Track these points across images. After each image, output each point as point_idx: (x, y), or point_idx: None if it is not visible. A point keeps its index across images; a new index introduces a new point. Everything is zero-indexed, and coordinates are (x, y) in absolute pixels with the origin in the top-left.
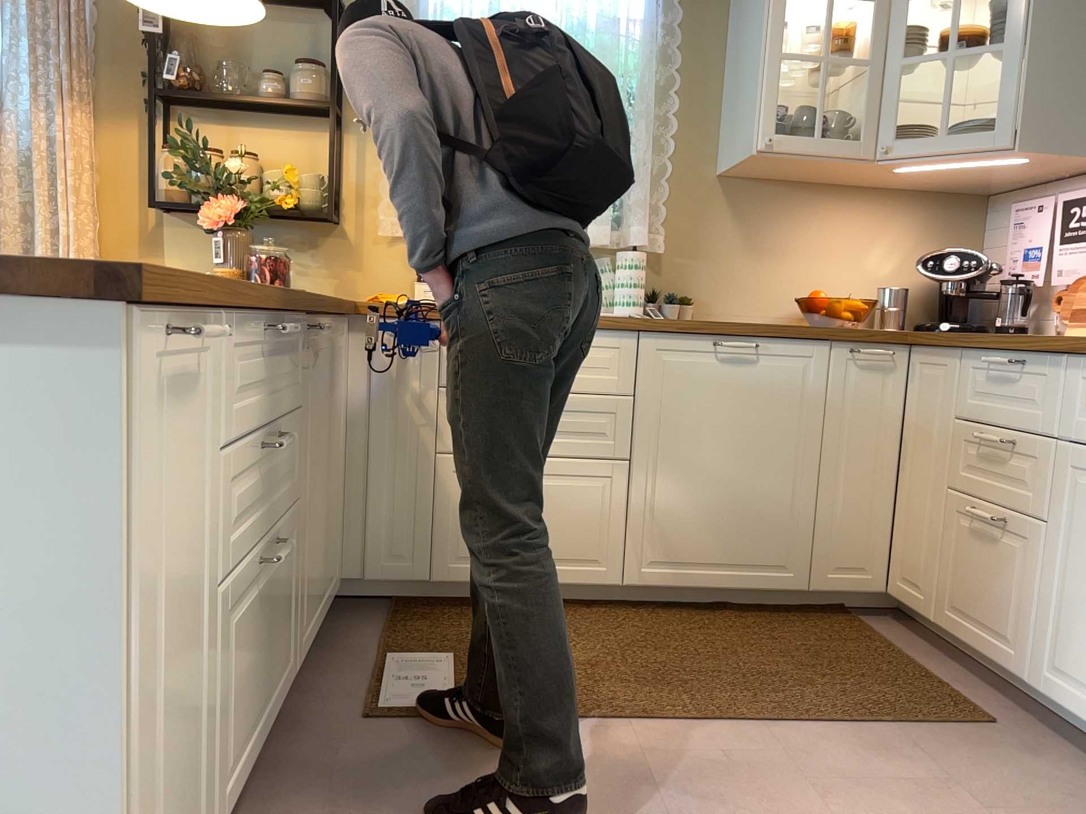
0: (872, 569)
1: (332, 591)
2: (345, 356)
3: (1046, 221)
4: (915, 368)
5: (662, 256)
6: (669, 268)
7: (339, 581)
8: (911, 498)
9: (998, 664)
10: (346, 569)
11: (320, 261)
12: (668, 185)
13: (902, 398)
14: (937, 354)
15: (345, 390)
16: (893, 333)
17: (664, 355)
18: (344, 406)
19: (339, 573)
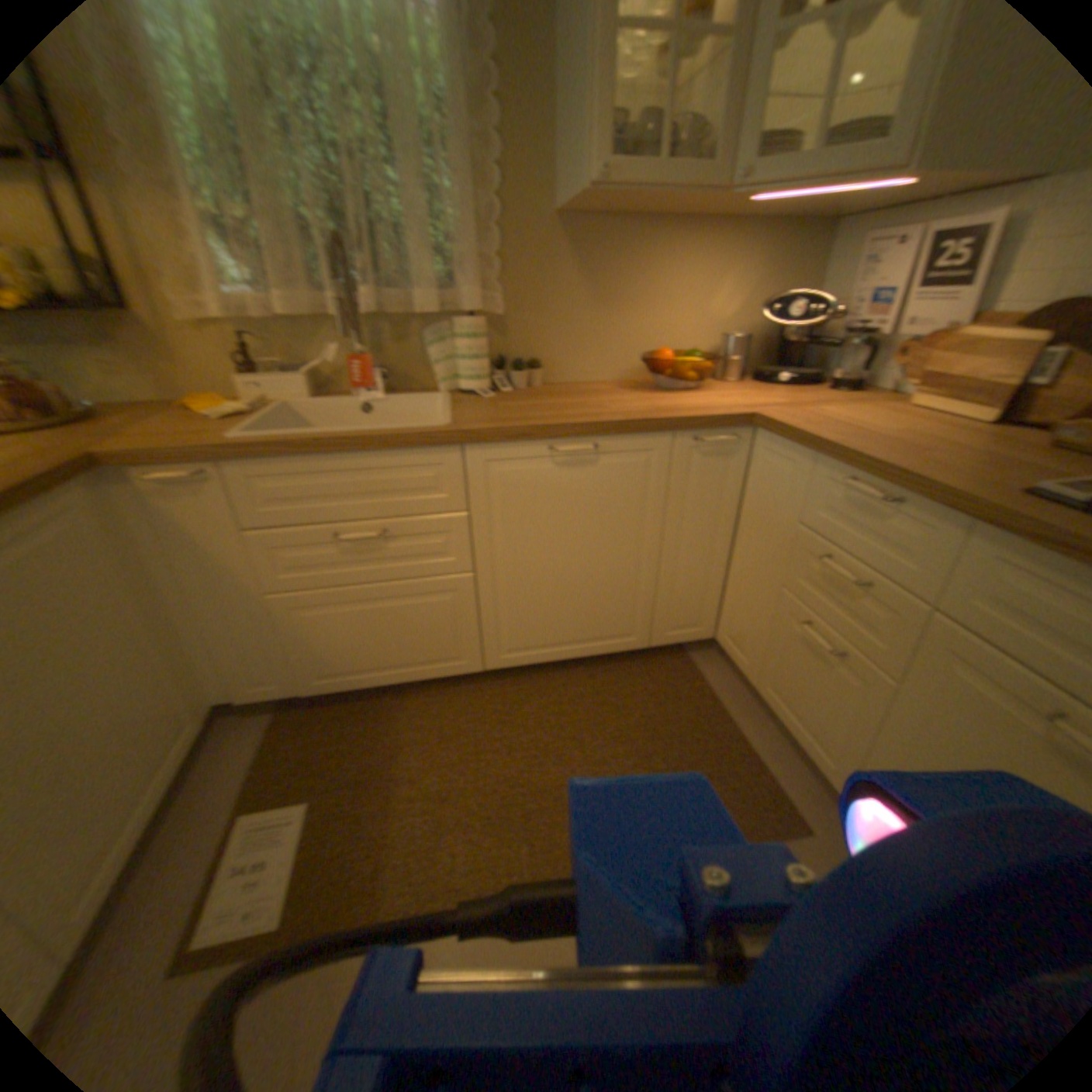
0: (702, 625)
1: (176, 751)
2: (106, 513)
3: (907, 259)
4: (758, 451)
5: (503, 316)
6: (512, 329)
7: (203, 712)
8: (742, 575)
9: (814, 763)
10: (210, 699)
11: (116, 355)
12: (501, 230)
13: (741, 480)
14: (785, 446)
15: (124, 550)
16: (739, 415)
17: (494, 466)
18: (132, 567)
19: (200, 706)
